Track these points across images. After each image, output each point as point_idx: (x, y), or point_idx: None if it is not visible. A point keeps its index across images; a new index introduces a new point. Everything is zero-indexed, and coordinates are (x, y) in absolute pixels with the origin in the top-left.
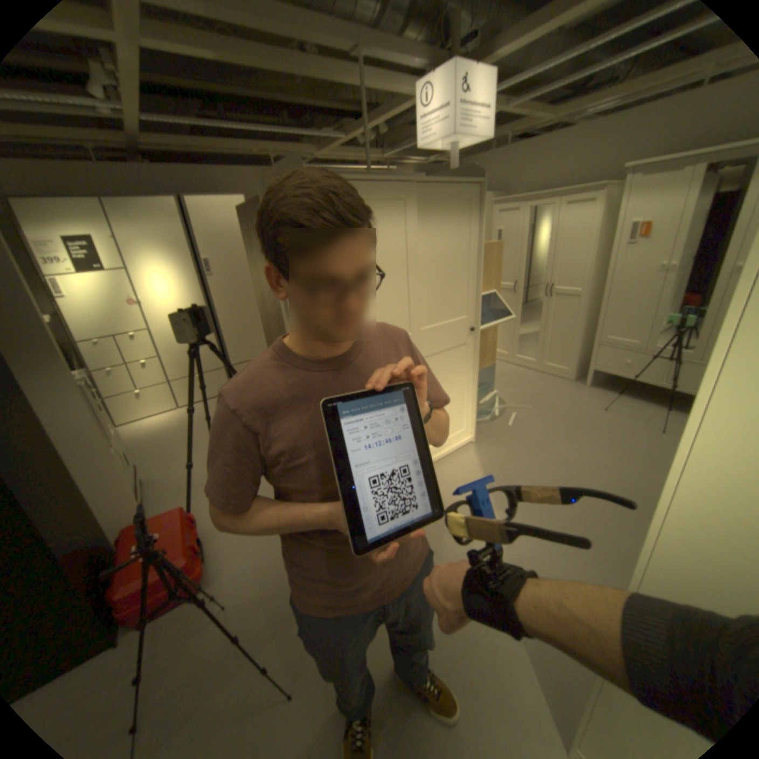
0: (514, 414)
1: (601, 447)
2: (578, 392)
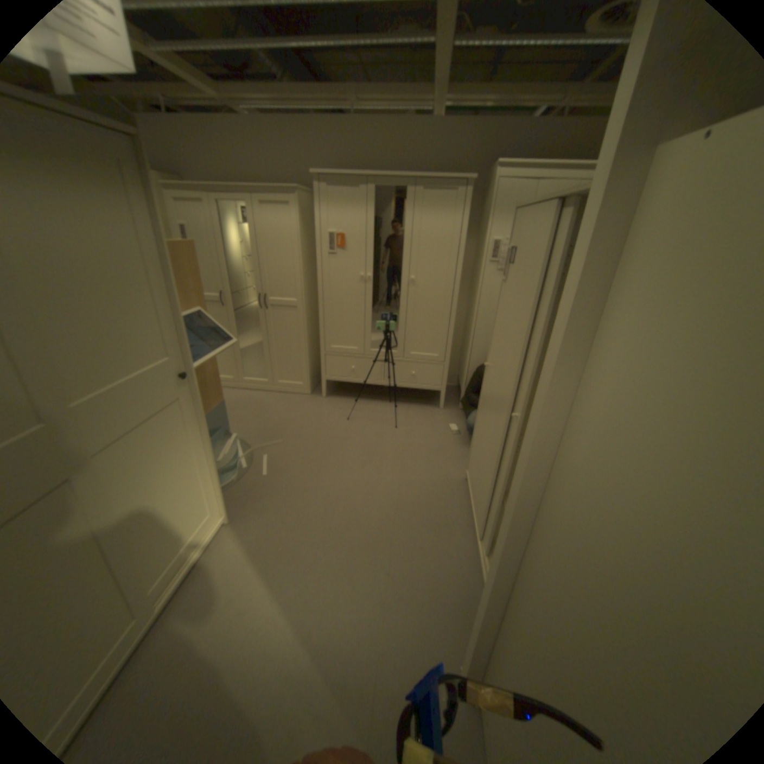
0: (264, 455)
1: (359, 462)
2: (318, 405)
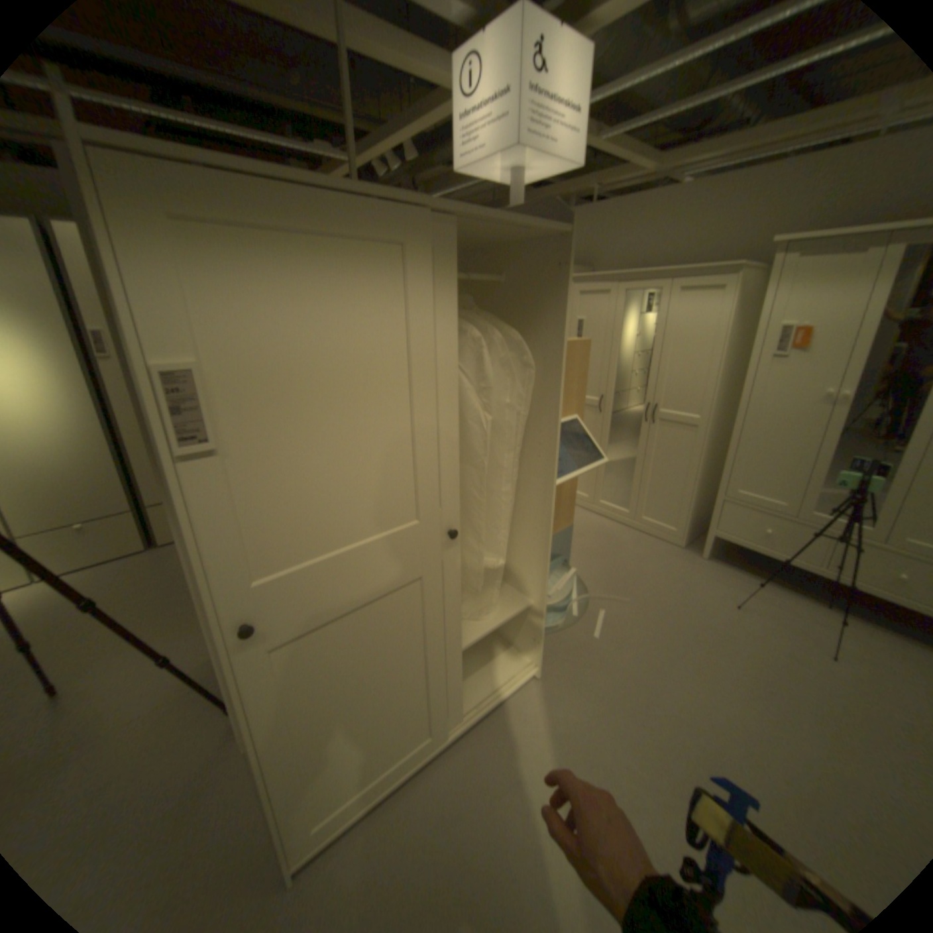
0: (600, 611)
1: (745, 689)
2: (692, 568)
